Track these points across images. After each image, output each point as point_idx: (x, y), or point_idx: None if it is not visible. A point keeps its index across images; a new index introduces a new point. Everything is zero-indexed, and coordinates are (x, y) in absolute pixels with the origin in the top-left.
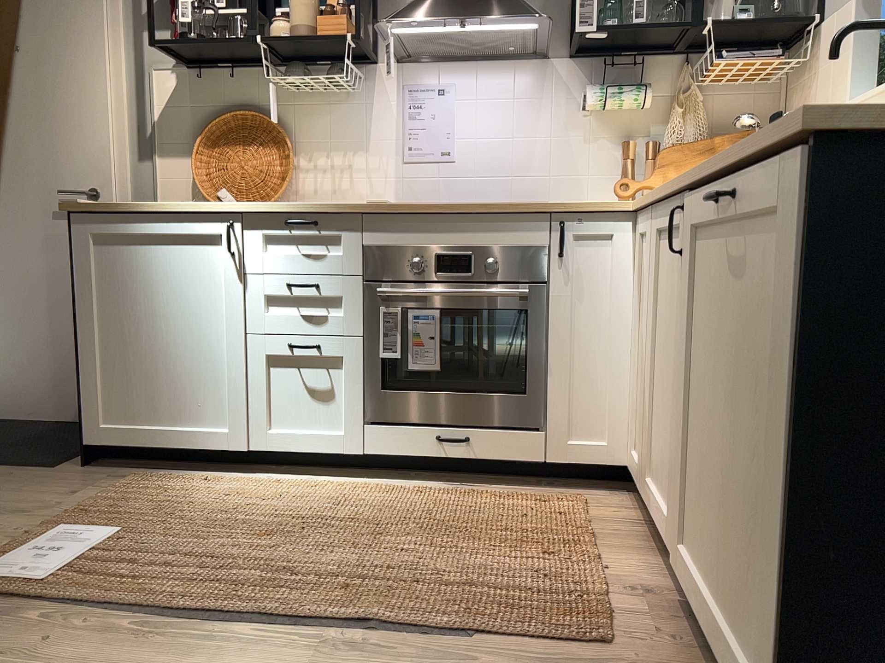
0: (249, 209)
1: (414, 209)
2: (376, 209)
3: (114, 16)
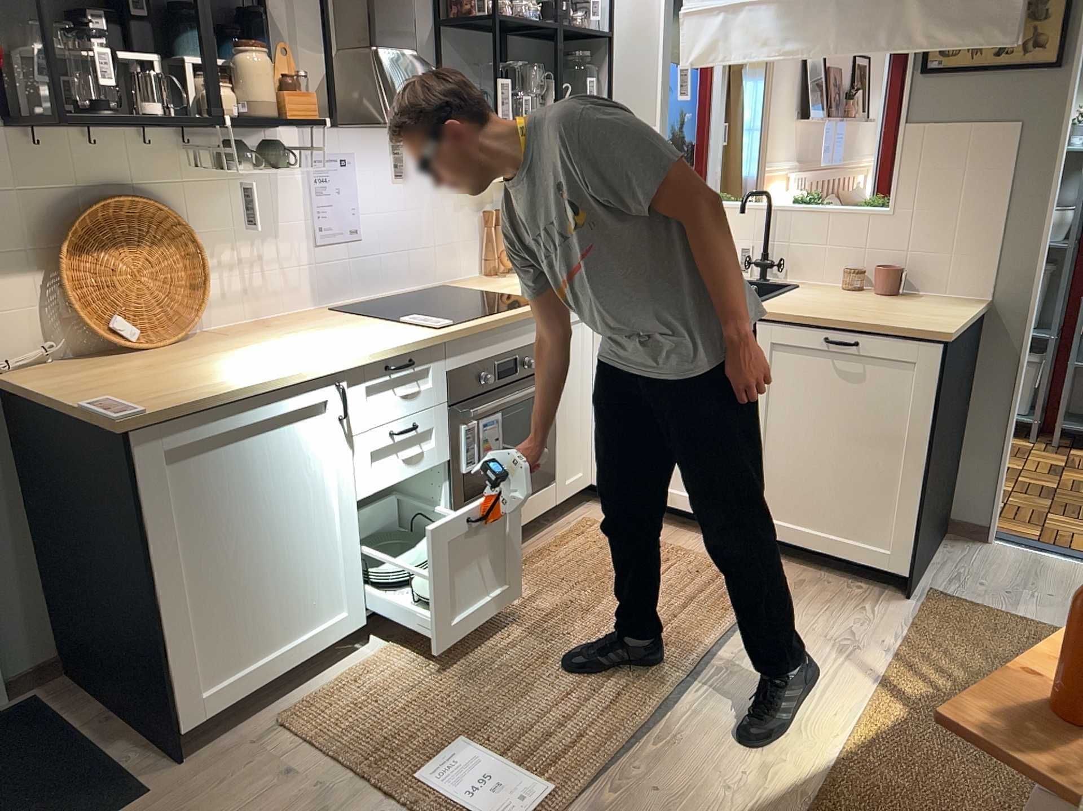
0: (356, 363)
1: (484, 327)
2: (459, 334)
3: None
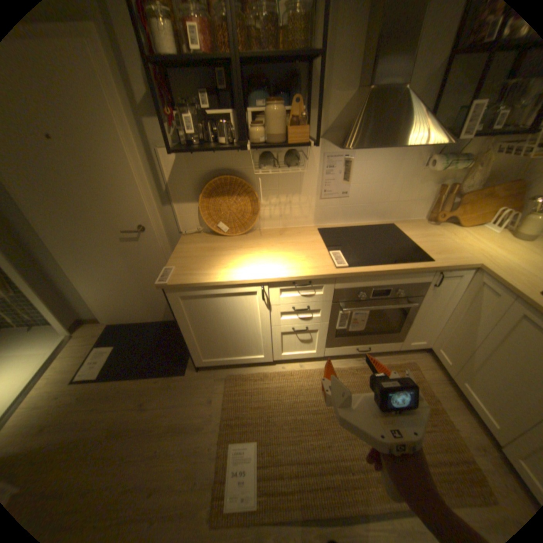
0: (273, 279)
1: (366, 273)
2: (346, 274)
3: (116, 105)
